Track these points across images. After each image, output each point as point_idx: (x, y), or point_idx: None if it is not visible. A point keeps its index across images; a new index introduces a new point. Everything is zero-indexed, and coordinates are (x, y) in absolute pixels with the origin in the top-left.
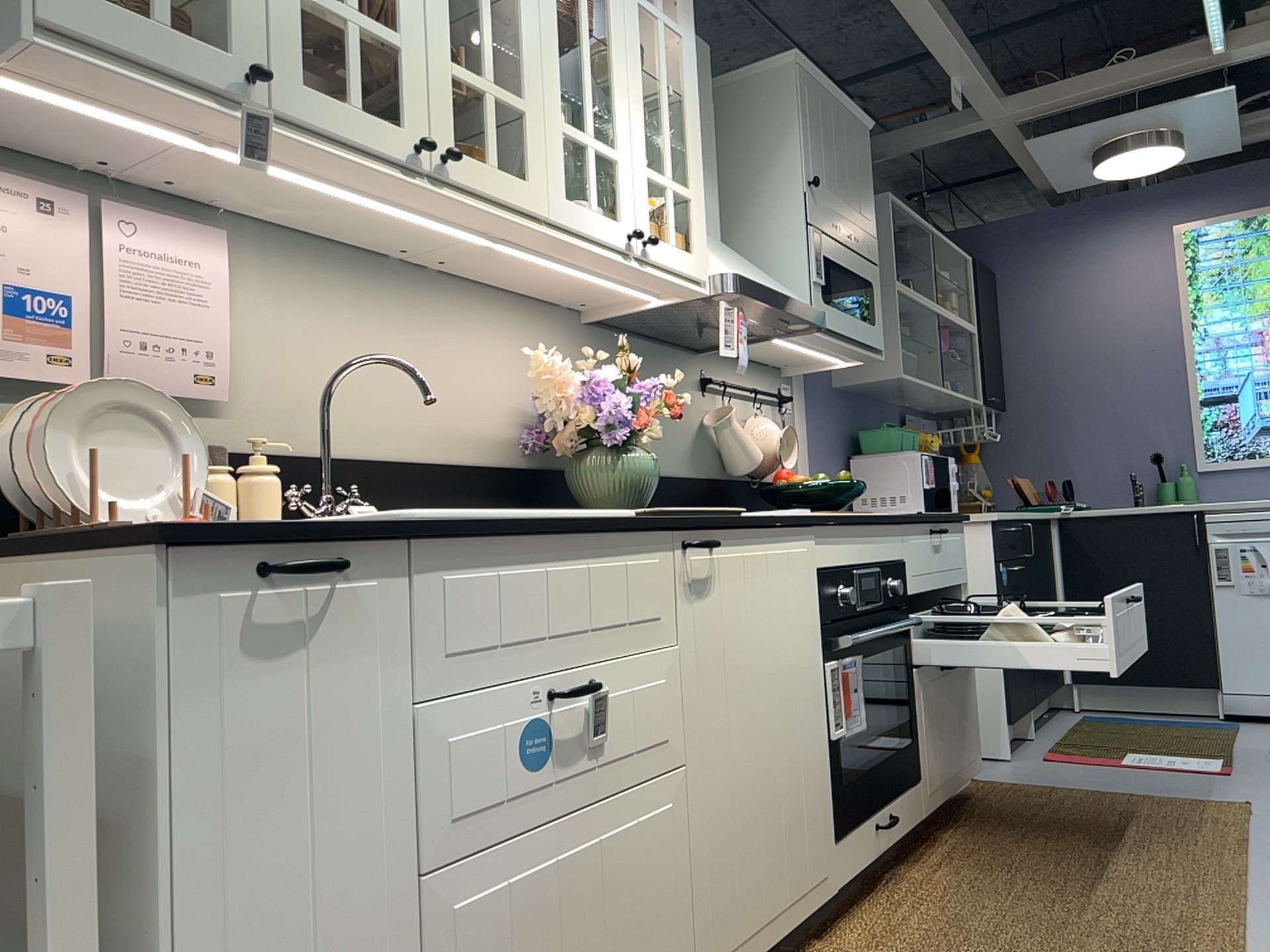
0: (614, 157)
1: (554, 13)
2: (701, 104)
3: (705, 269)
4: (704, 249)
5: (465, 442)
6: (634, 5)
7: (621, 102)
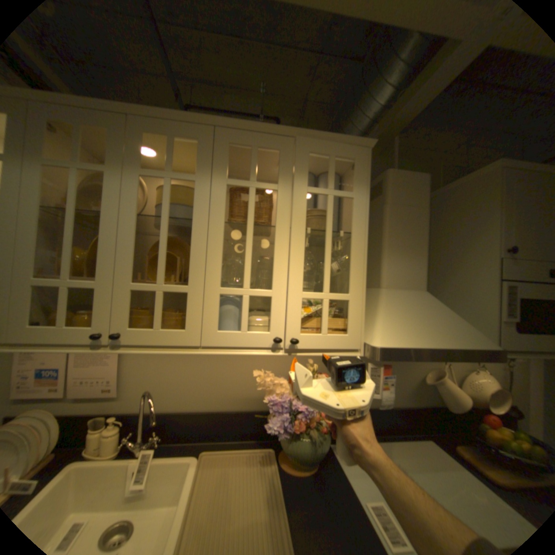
0: (267, 294)
1: (221, 227)
2: (413, 211)
3: (357, 342)
4: (357, 329)
5: (239, 400)
6: (301, 195)
7: (280, 259)
